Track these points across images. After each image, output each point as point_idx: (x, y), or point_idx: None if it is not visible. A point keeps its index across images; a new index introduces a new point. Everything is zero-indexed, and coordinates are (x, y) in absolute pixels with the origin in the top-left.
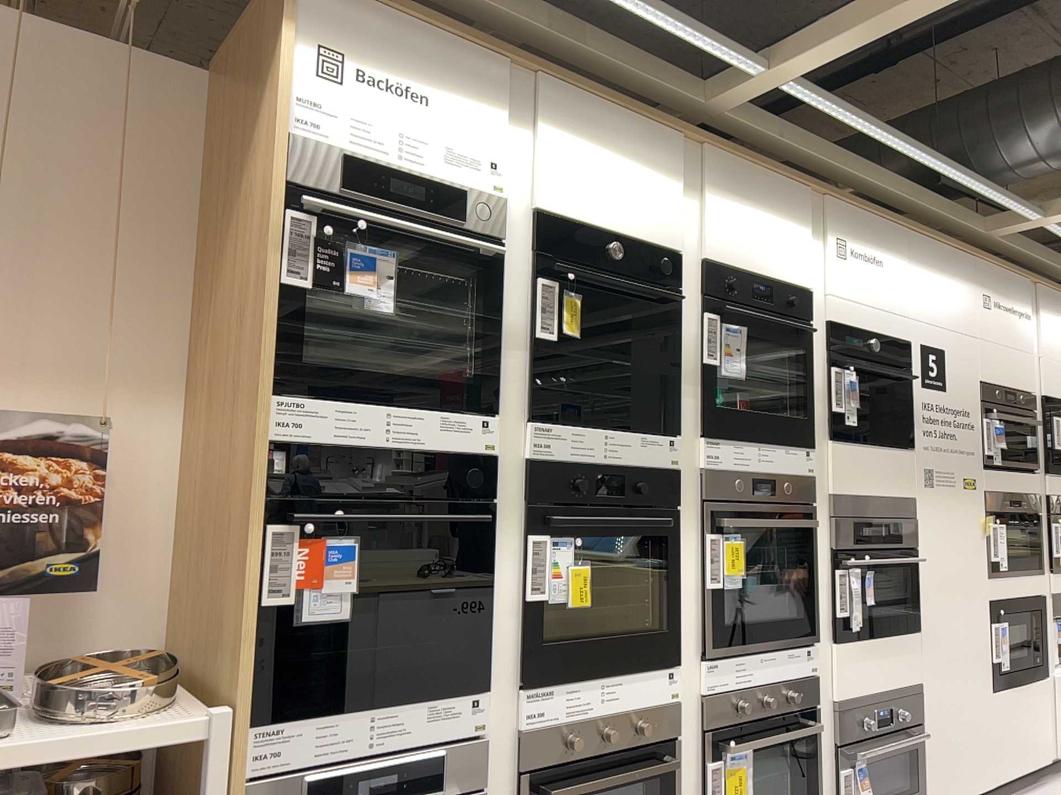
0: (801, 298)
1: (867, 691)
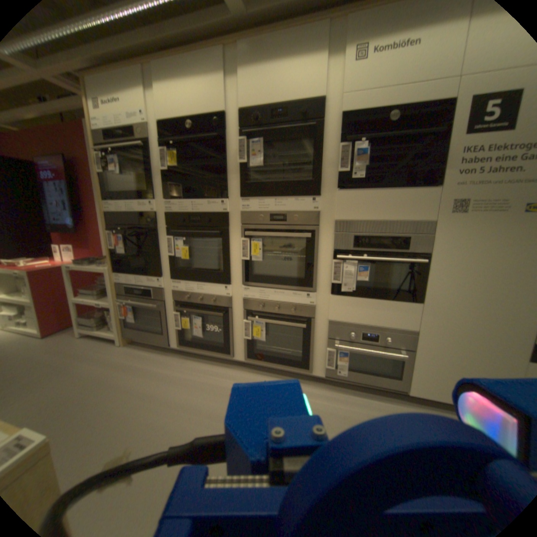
0: (317, 103)
1: (356, 322)
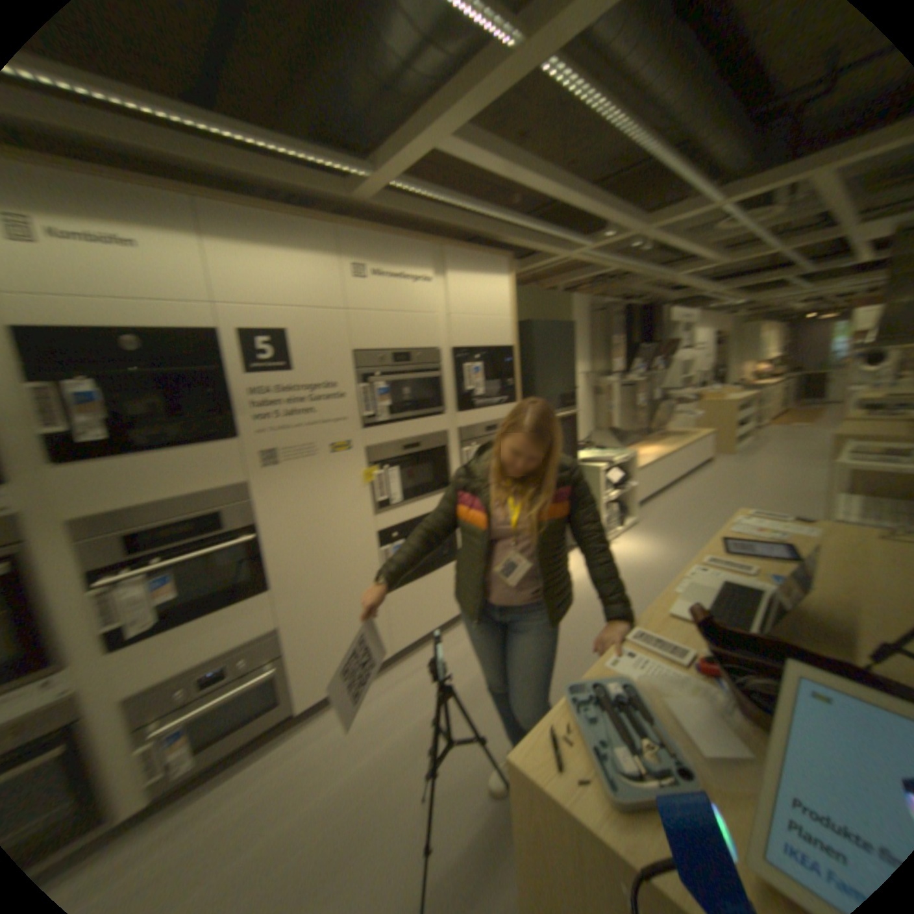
0: None
1: (172, 676)
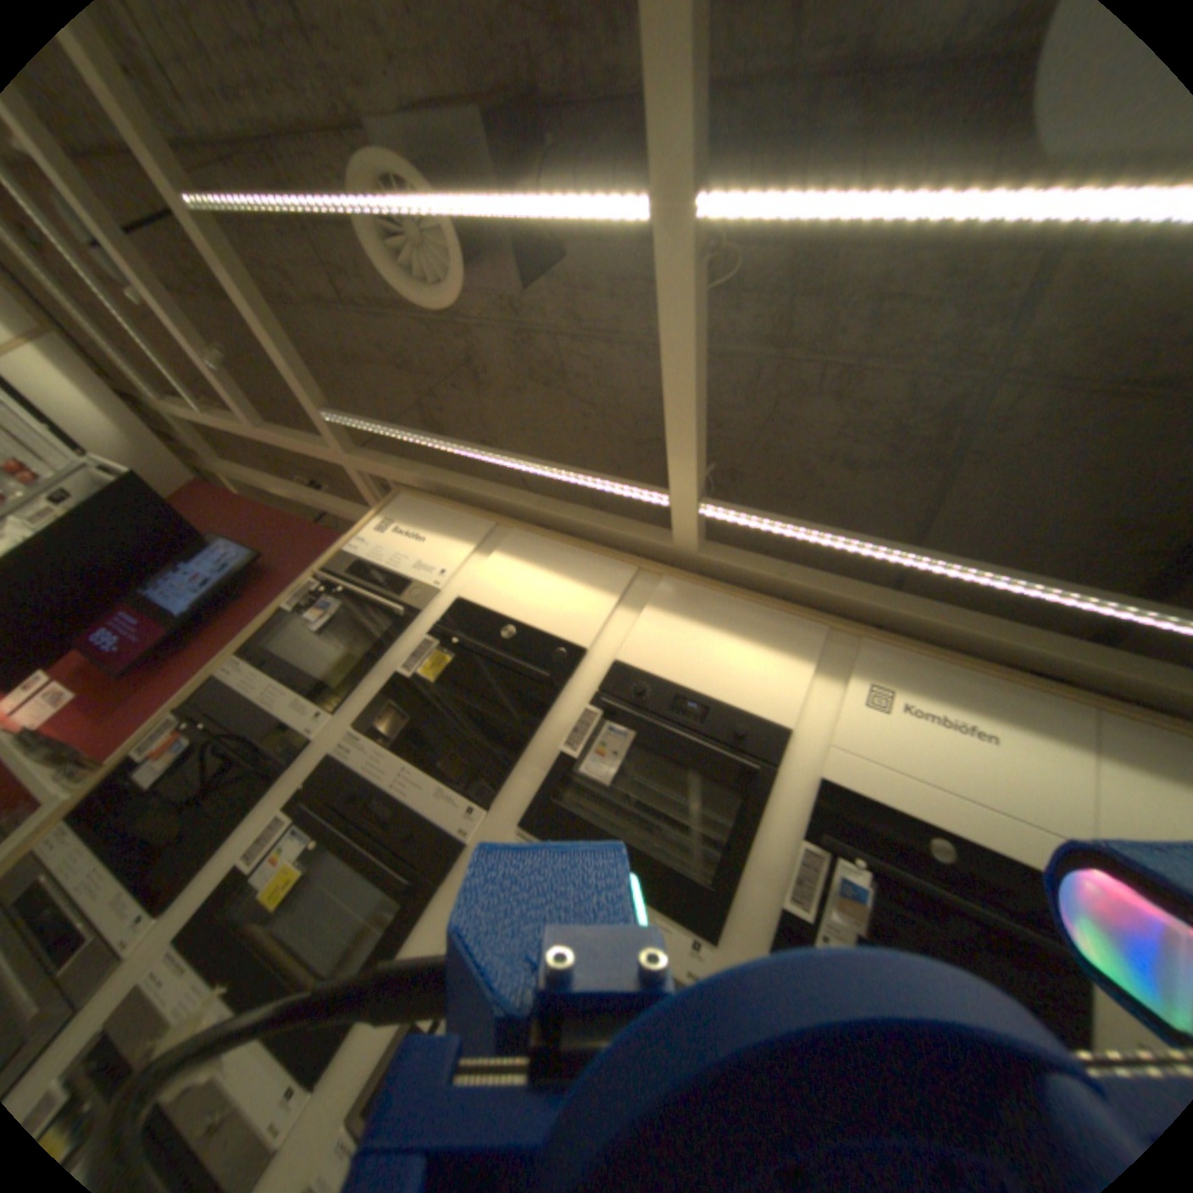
0: (770, 735)
1: None
